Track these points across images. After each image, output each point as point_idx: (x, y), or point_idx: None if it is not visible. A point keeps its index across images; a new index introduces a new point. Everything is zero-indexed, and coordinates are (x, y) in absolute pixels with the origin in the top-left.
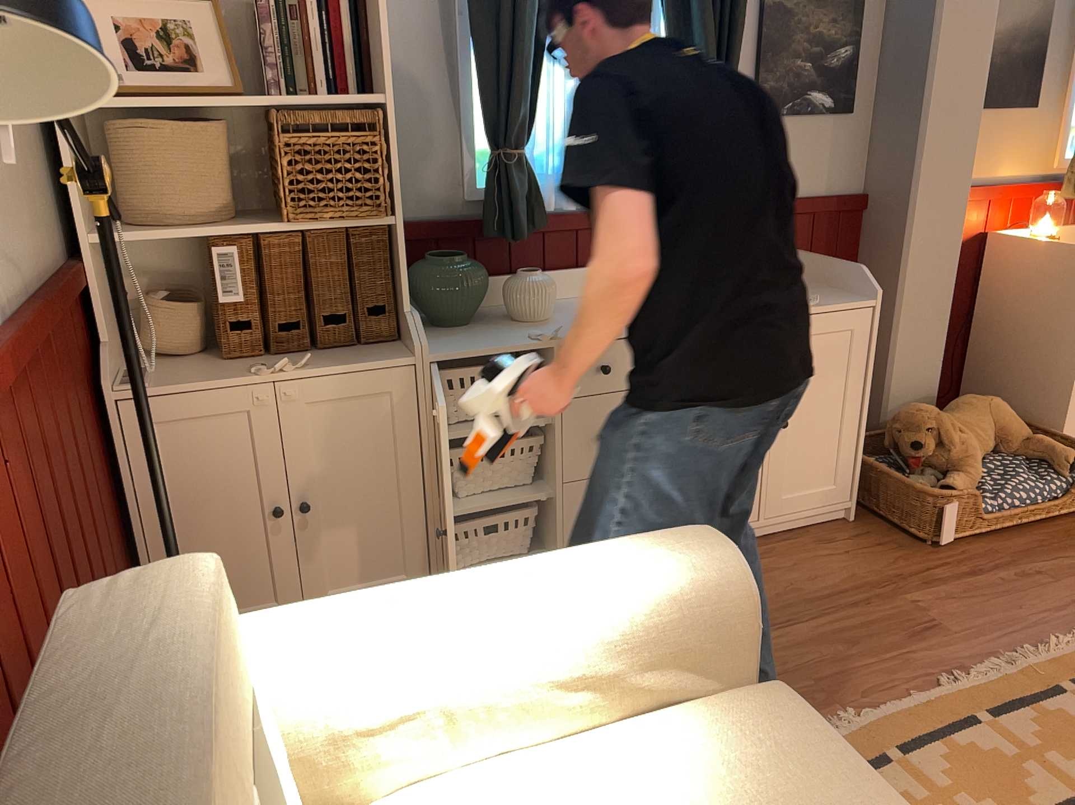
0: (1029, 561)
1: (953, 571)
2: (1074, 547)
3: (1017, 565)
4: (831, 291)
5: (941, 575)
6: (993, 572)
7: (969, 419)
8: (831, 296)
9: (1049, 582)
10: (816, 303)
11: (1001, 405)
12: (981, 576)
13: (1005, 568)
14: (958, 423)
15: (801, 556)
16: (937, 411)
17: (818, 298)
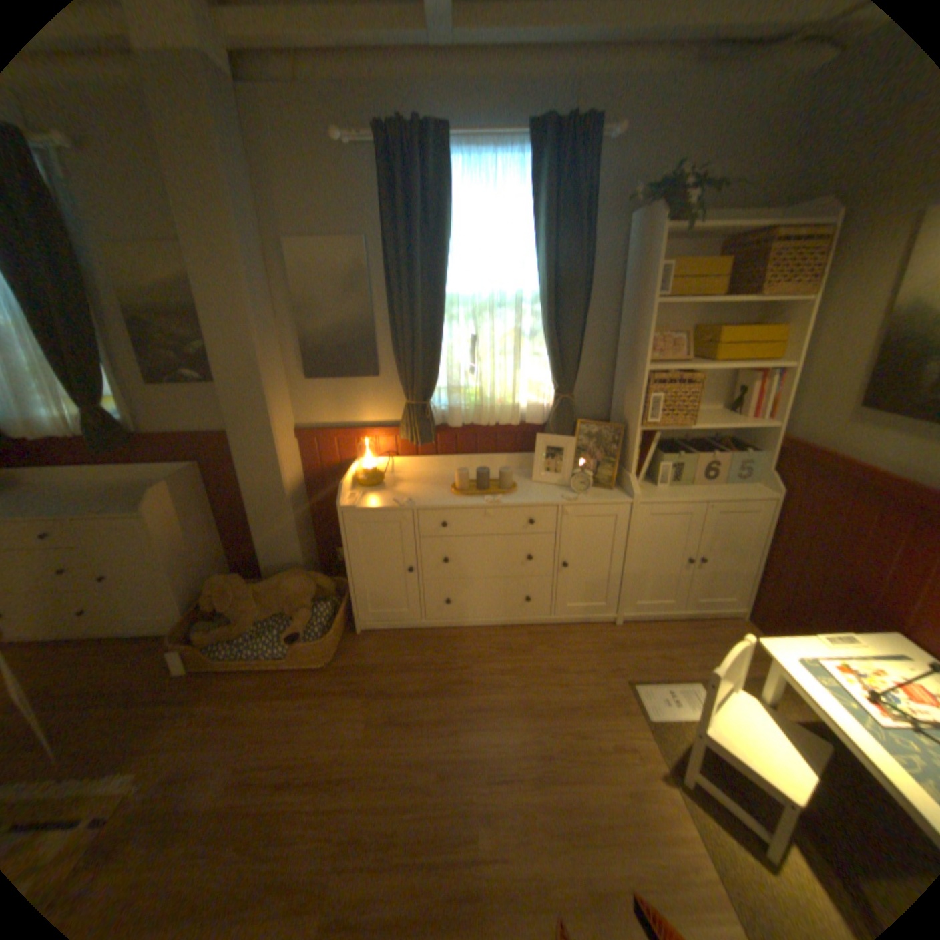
0: (206, 704)
1: (155, 698)
2: (253, 700)
3: (194, 705)
4: (152, 501)
5: (143, 699)
6: (171, 707)
7: (263, 590)
8: (136, 506)
9: (181, 726)
10: (107, 511)
11: (292, 583)
12: (159, 708)
13: (183, 706)
14: (254, 591)
15: (115, 660)
16: (232, 583)
17: (126, 506)
